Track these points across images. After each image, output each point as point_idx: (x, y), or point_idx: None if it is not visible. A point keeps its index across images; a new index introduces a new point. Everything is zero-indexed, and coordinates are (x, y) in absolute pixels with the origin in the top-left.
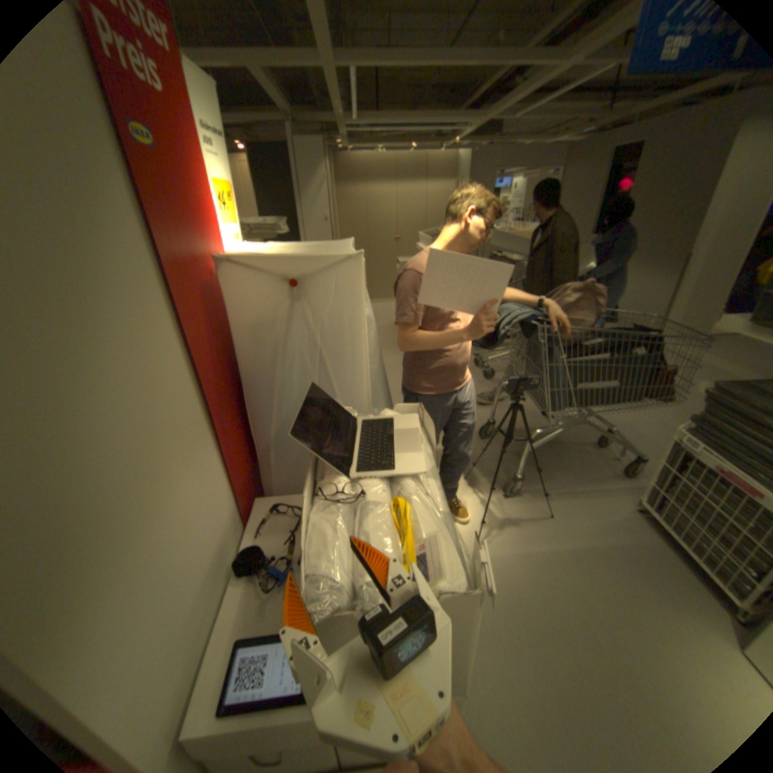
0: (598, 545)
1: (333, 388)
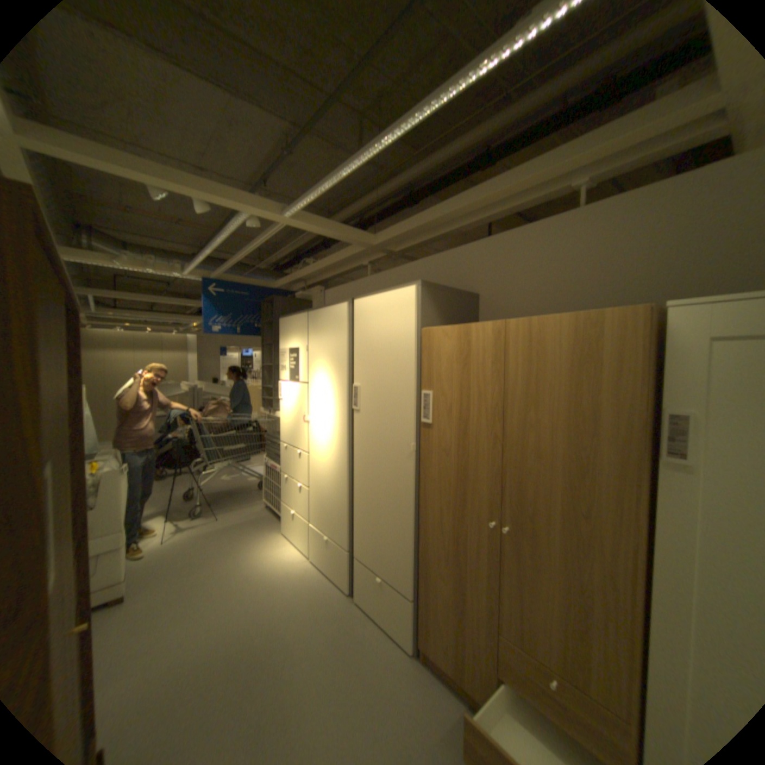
0: (237, 523)
1: None
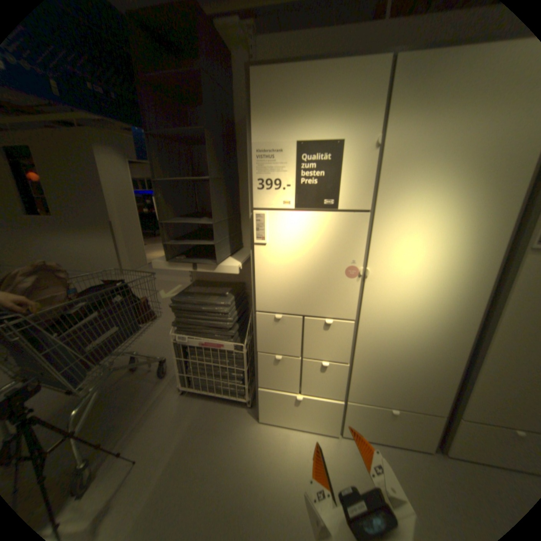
0: (173, 445)
1: None
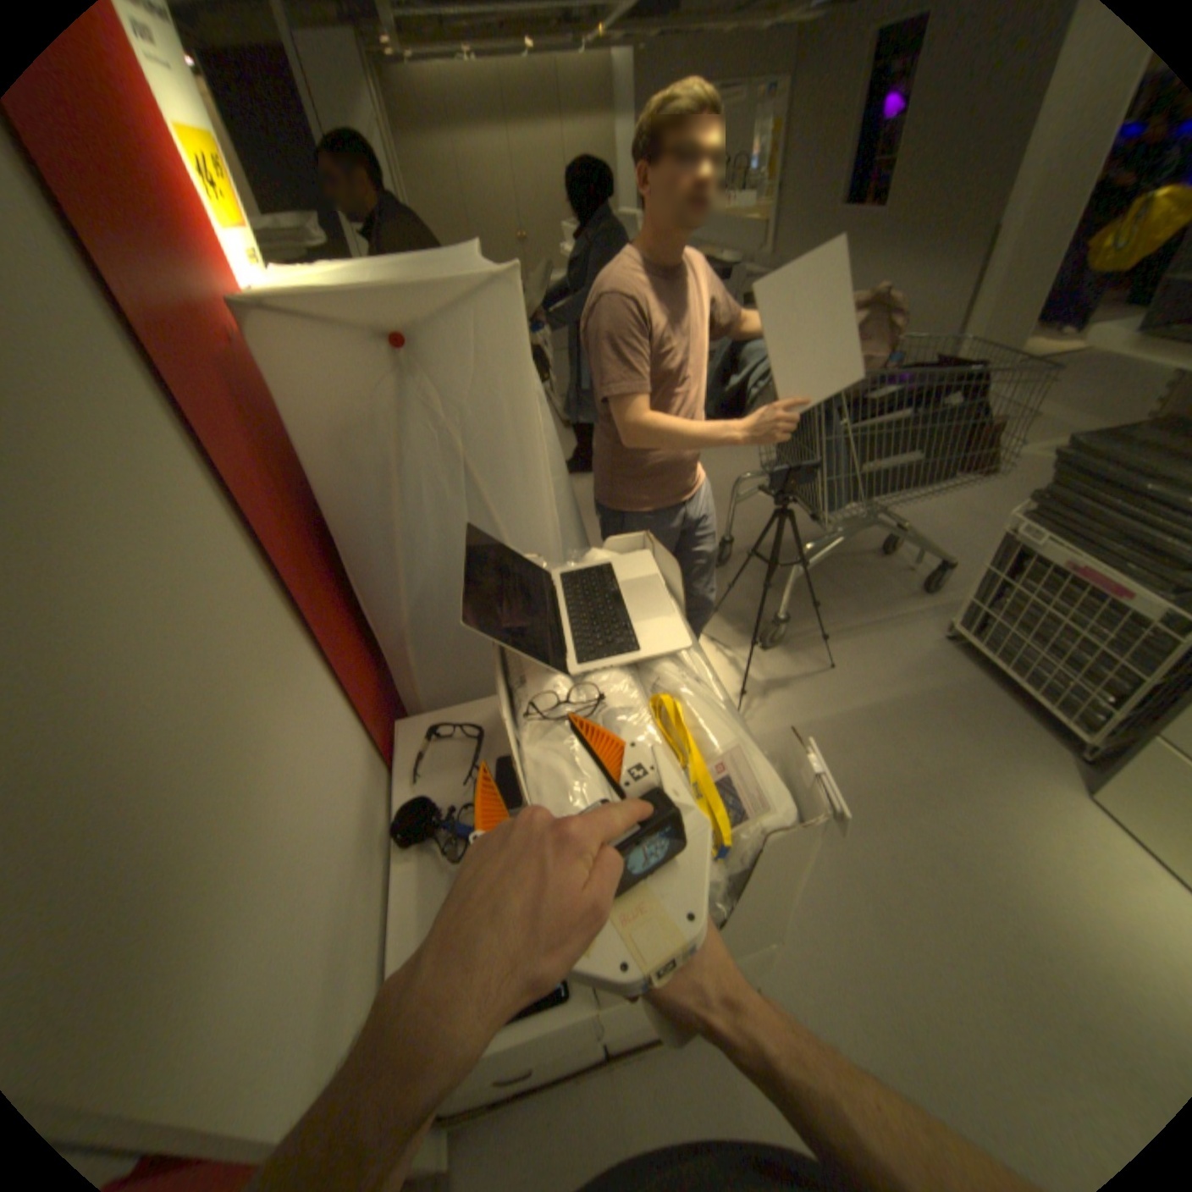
0: (899, 694)
1: (496, 526)
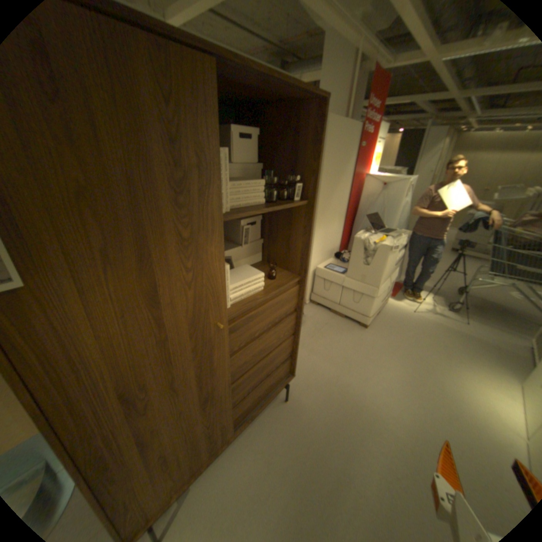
0: (485, 340)
1: (383, 221)
